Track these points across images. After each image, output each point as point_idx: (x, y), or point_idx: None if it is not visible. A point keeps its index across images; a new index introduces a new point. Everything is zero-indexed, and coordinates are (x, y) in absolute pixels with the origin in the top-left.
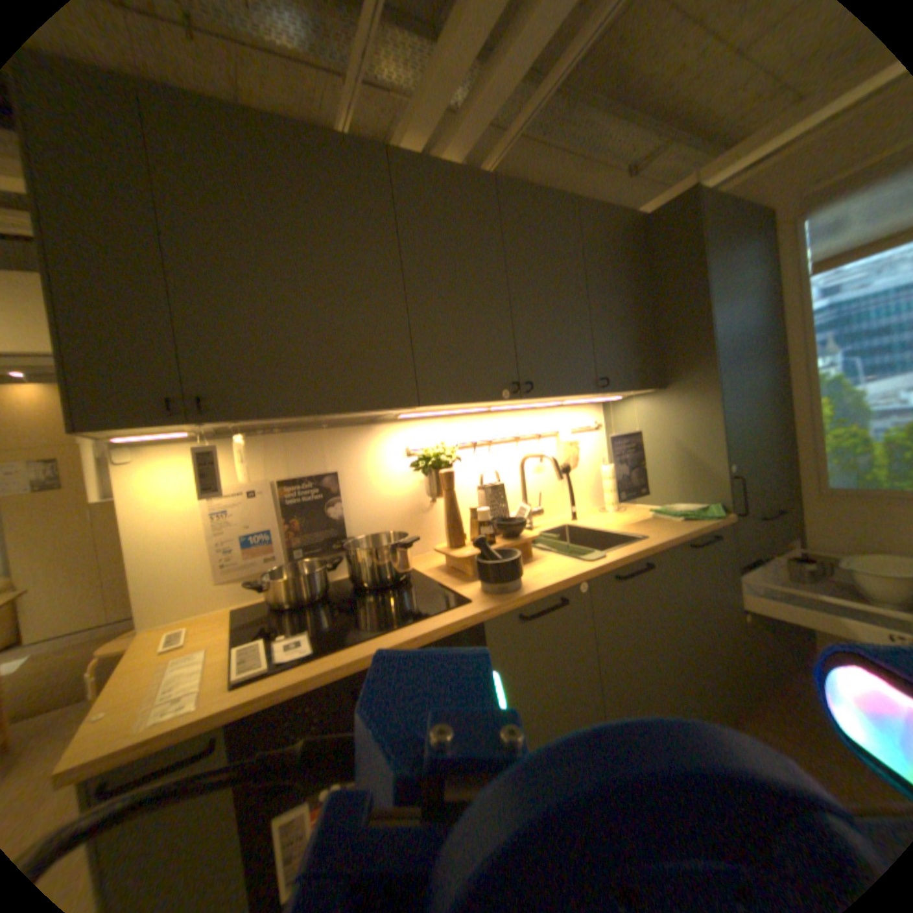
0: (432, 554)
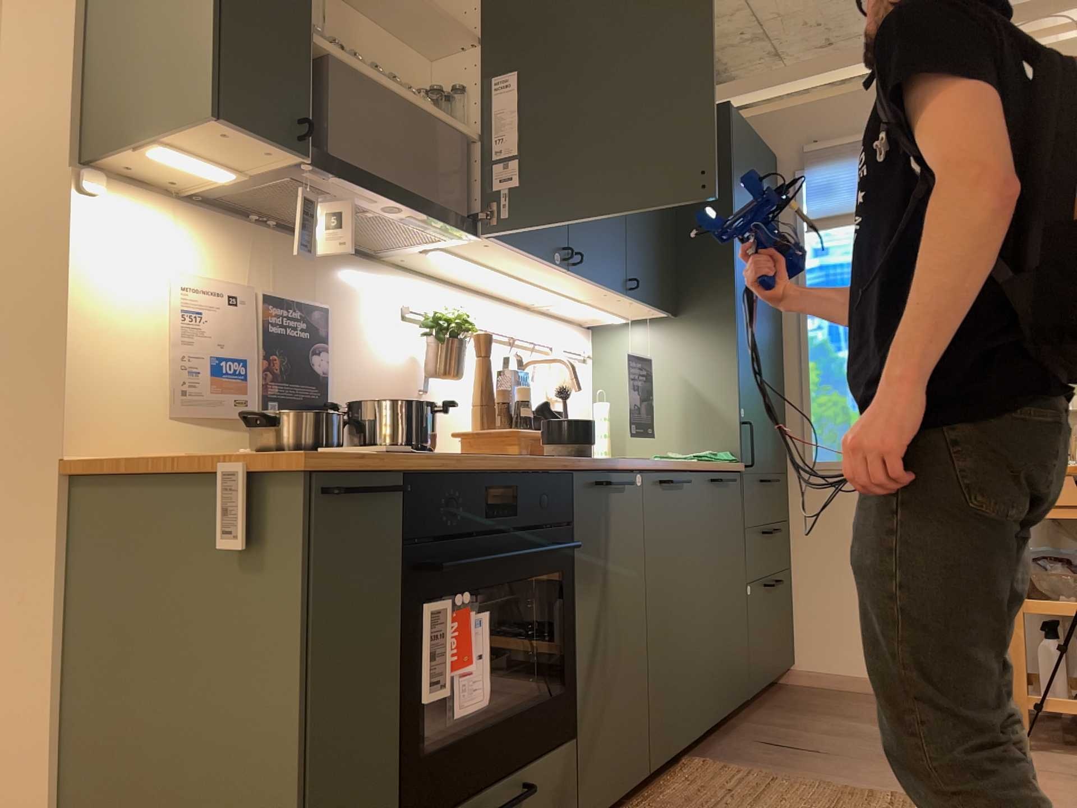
0: None
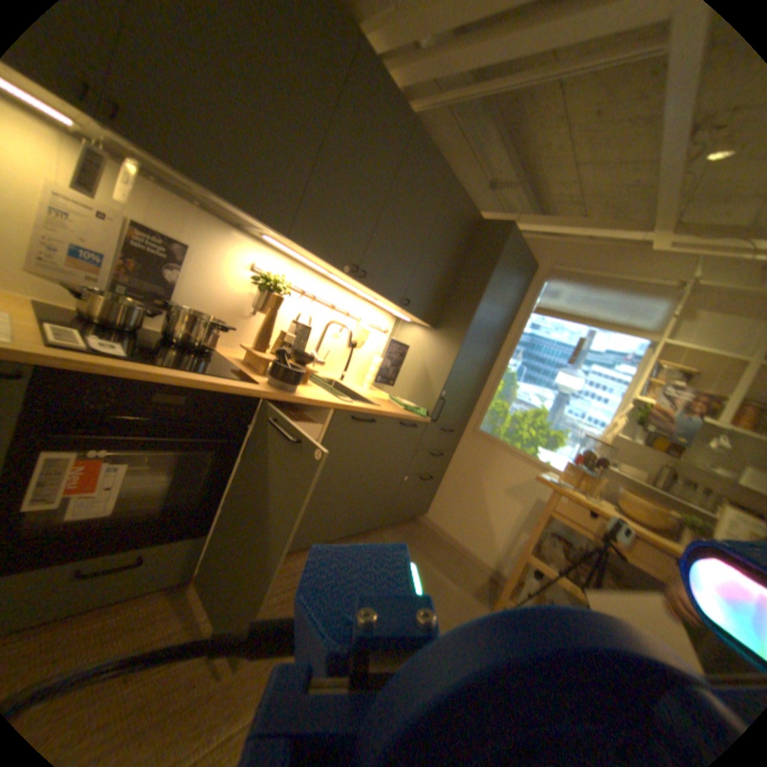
0: (231, 350)
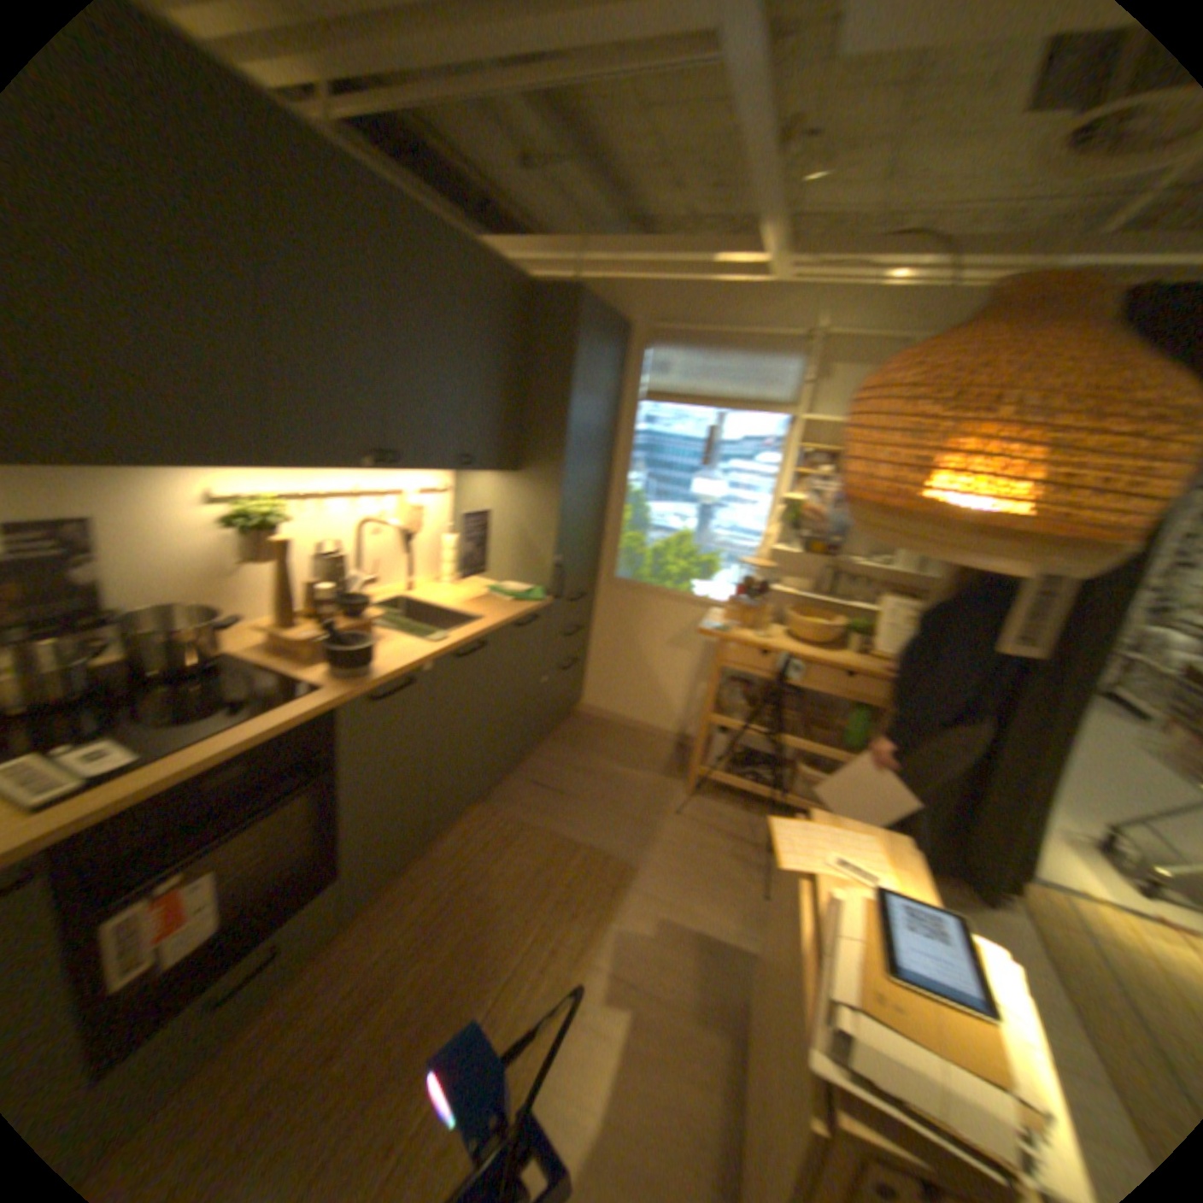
0: (240, 630)
